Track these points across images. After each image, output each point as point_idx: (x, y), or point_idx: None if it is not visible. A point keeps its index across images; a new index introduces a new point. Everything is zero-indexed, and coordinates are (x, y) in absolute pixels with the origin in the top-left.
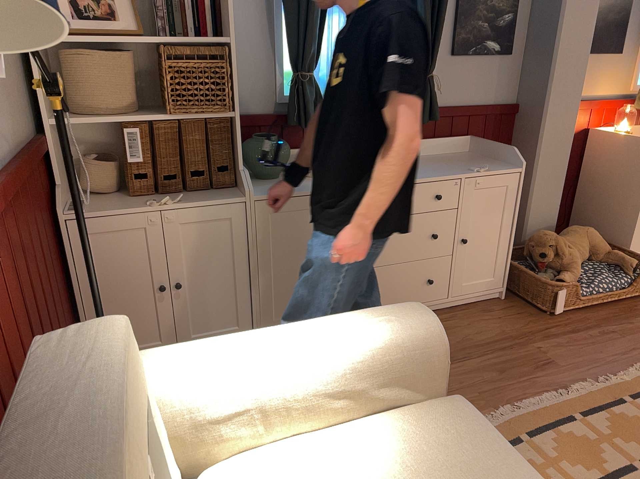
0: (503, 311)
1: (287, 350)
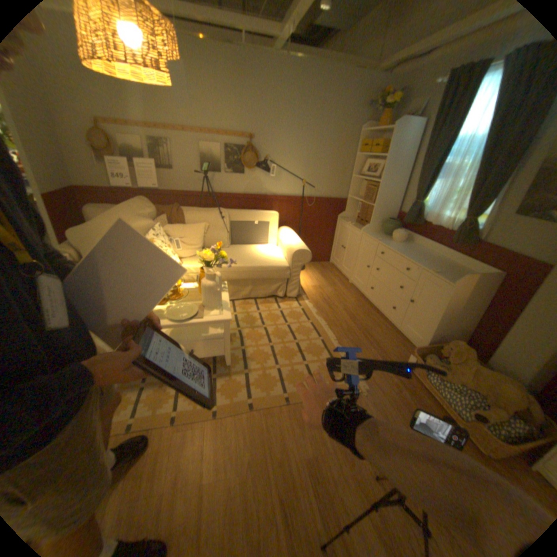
0: (405, 351)
1: (288, 238)
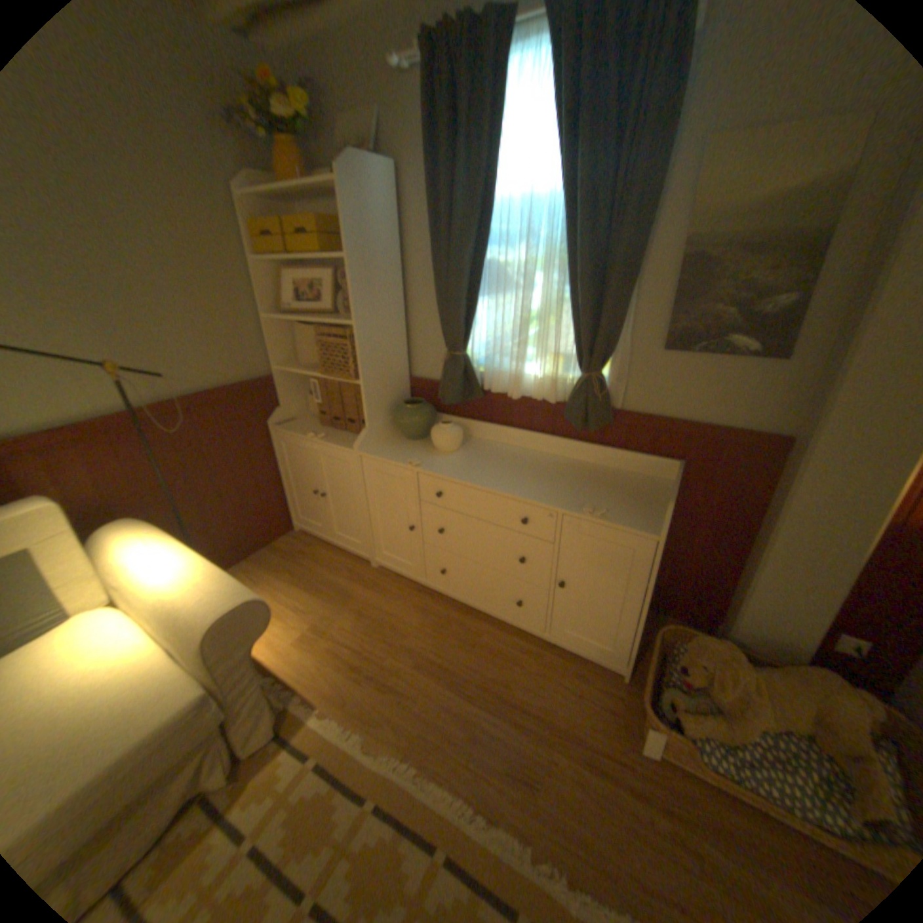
0: (596, 694)
1: (150, 572)
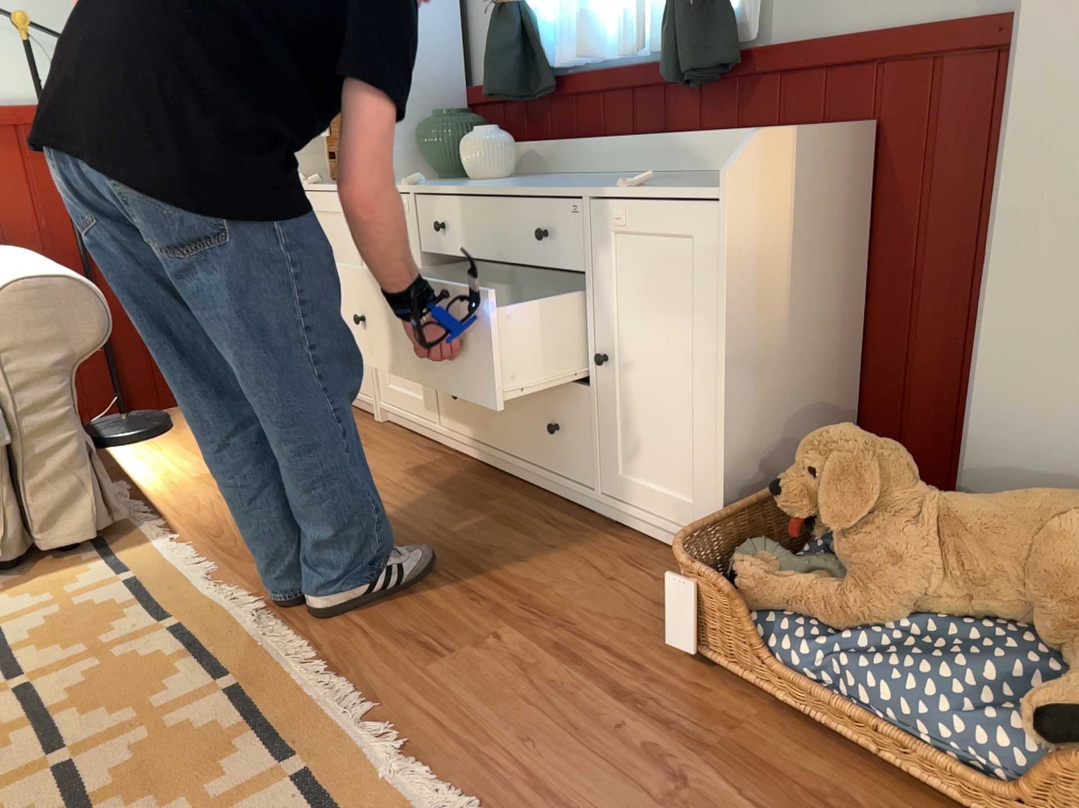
0: (647, 581)
1: None
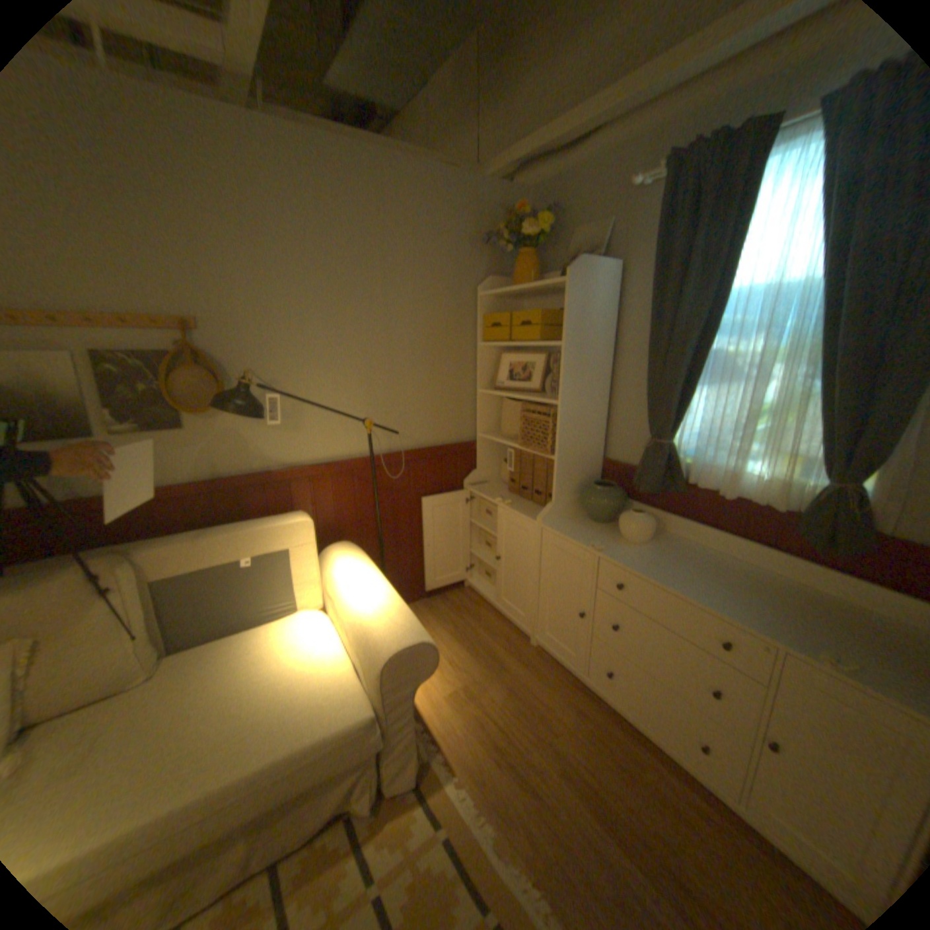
0: None
1: (356, 593)
